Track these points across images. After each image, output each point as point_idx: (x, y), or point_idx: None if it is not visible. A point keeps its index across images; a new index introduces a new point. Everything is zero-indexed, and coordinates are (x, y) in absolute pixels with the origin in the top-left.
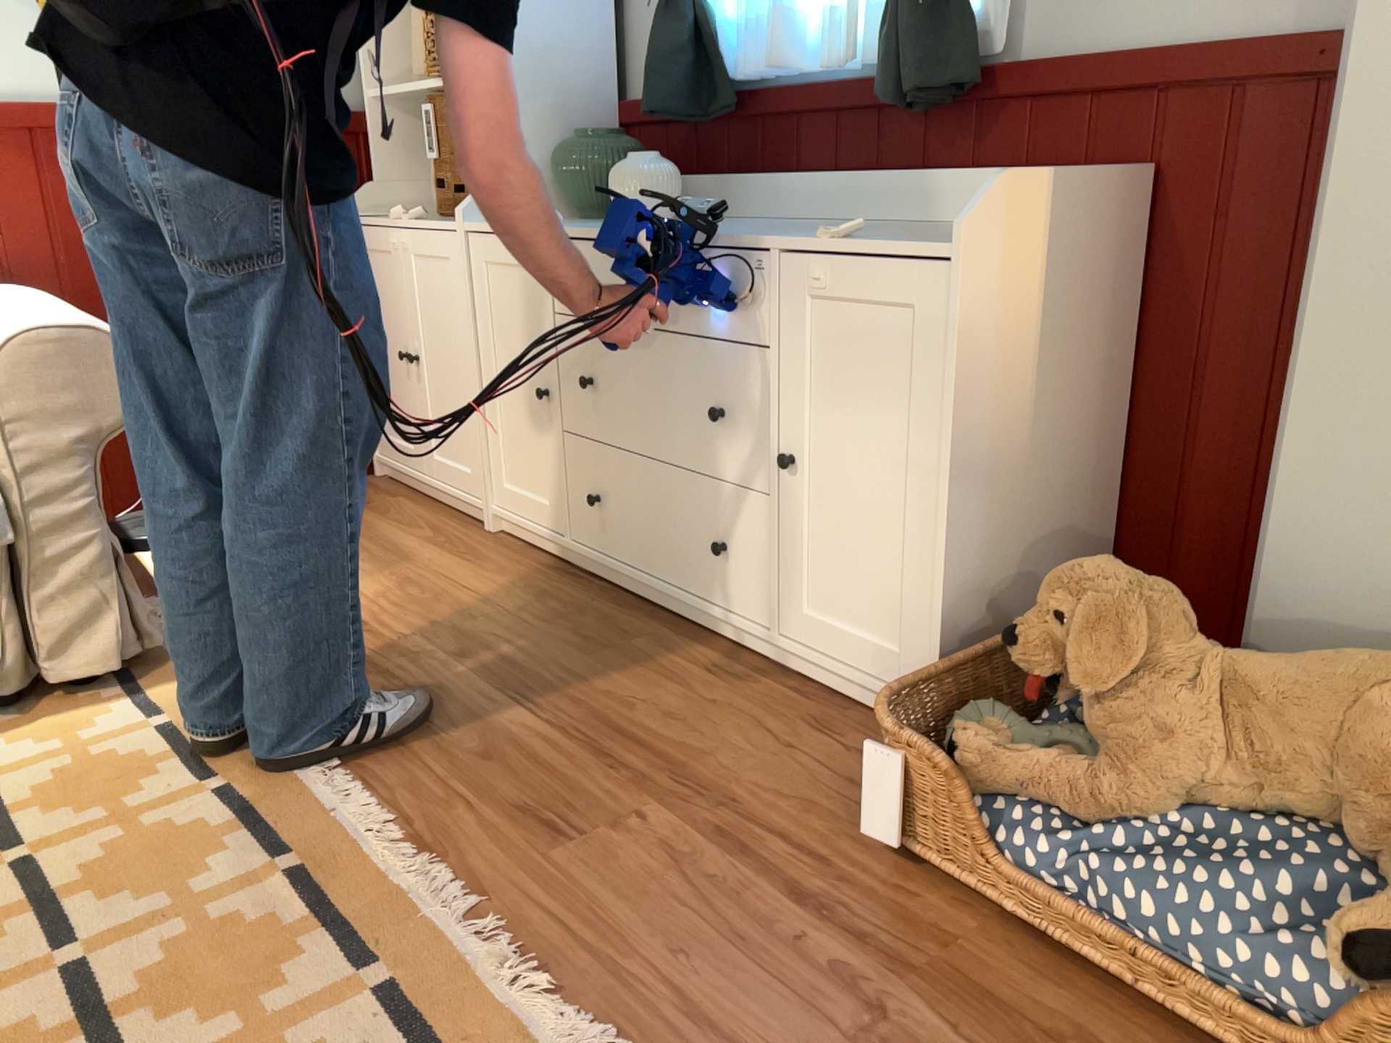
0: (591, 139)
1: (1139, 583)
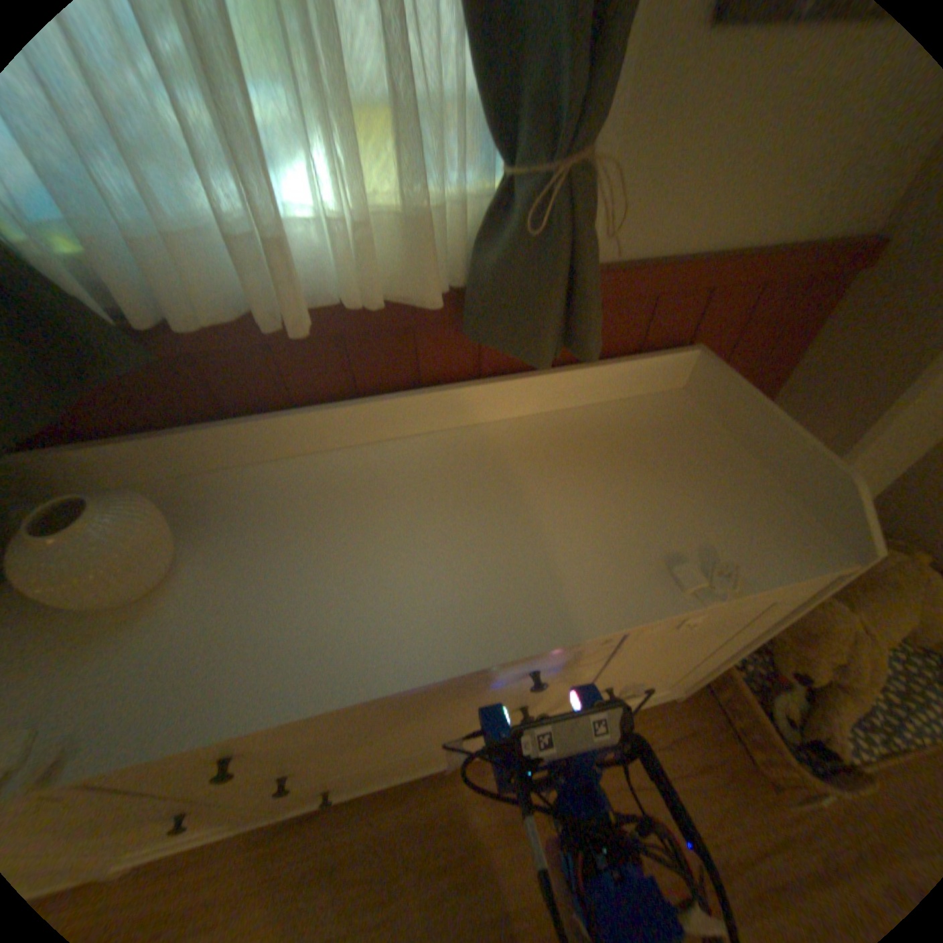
0: None
1: (839, 615)
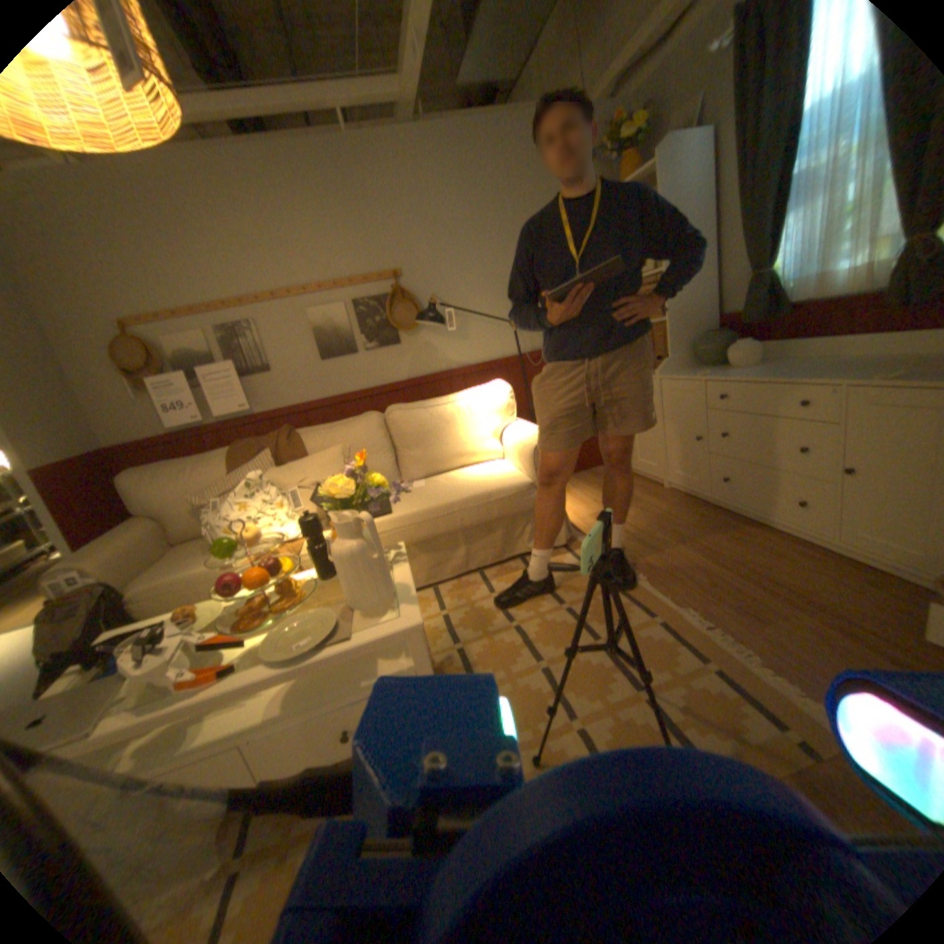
0: (716, 334)
1: None
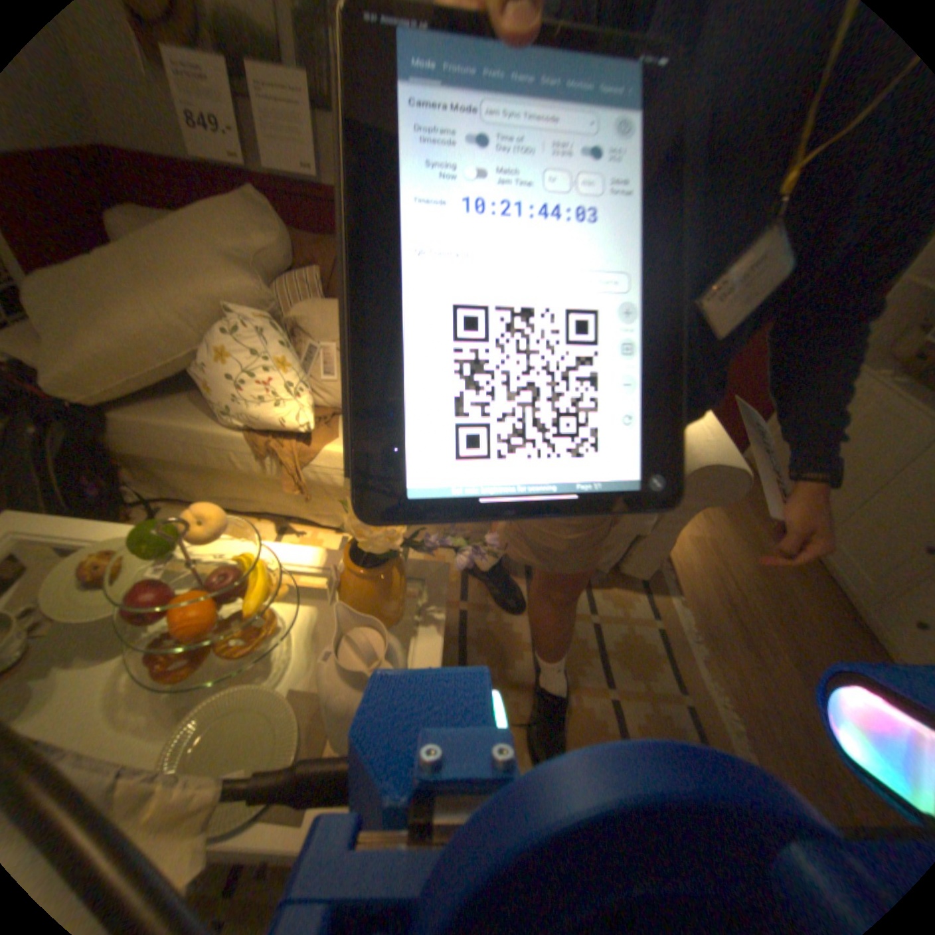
0: None
1: None
